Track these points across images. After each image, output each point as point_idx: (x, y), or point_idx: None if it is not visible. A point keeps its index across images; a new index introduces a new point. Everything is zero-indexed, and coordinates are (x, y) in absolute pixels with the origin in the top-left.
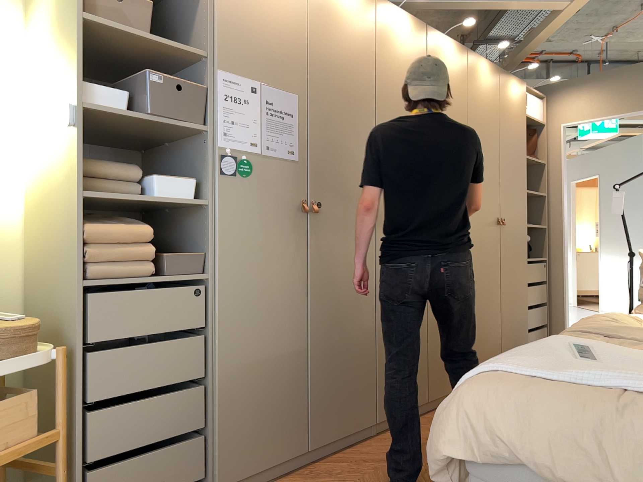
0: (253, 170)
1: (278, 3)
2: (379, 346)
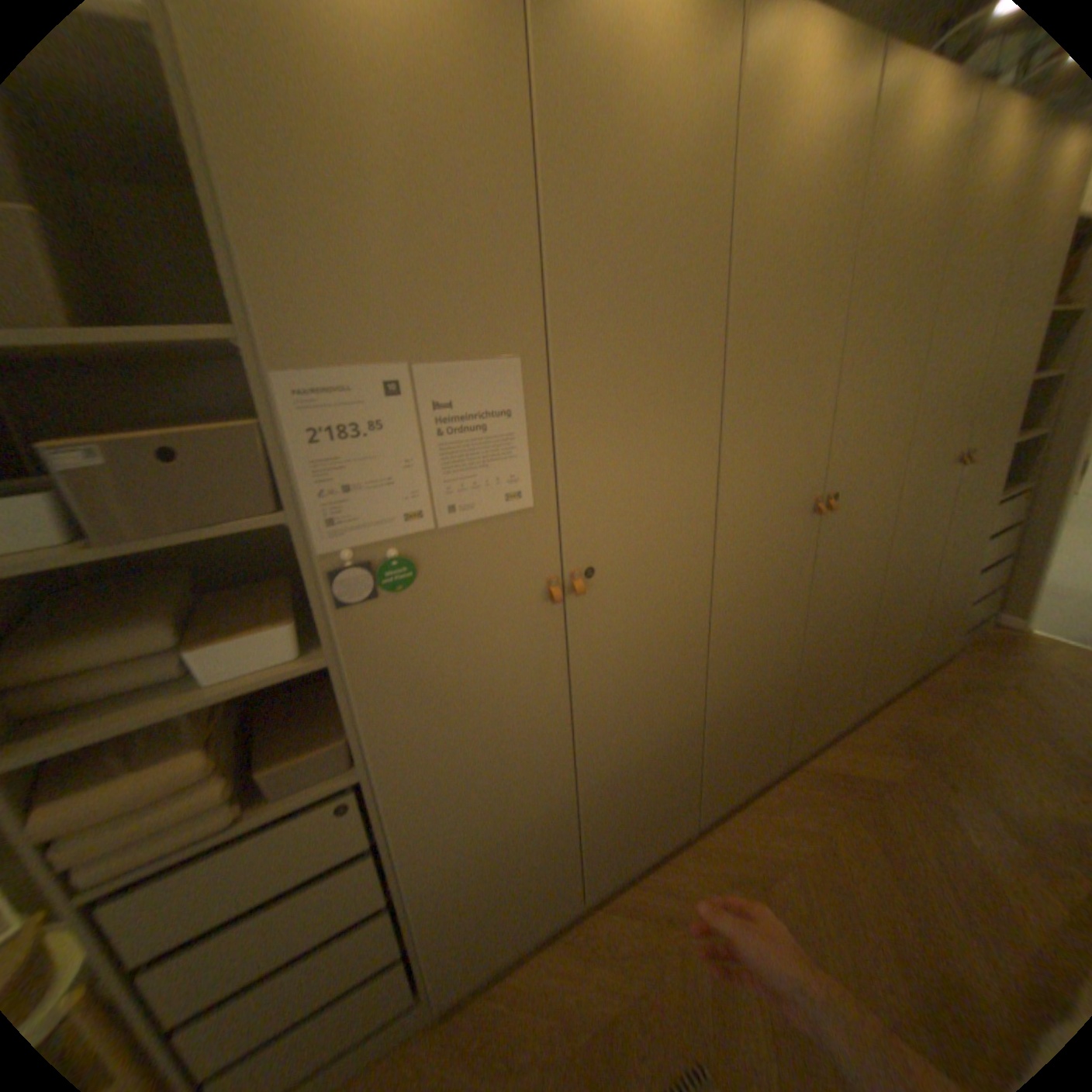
0: (424, 568)
1: (429, 101)
2: (708, 737)
